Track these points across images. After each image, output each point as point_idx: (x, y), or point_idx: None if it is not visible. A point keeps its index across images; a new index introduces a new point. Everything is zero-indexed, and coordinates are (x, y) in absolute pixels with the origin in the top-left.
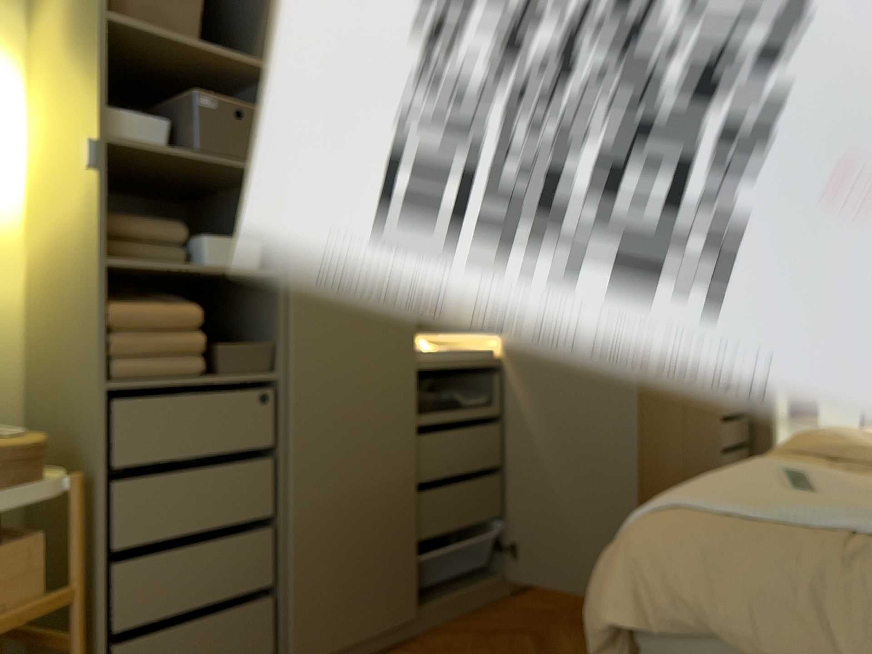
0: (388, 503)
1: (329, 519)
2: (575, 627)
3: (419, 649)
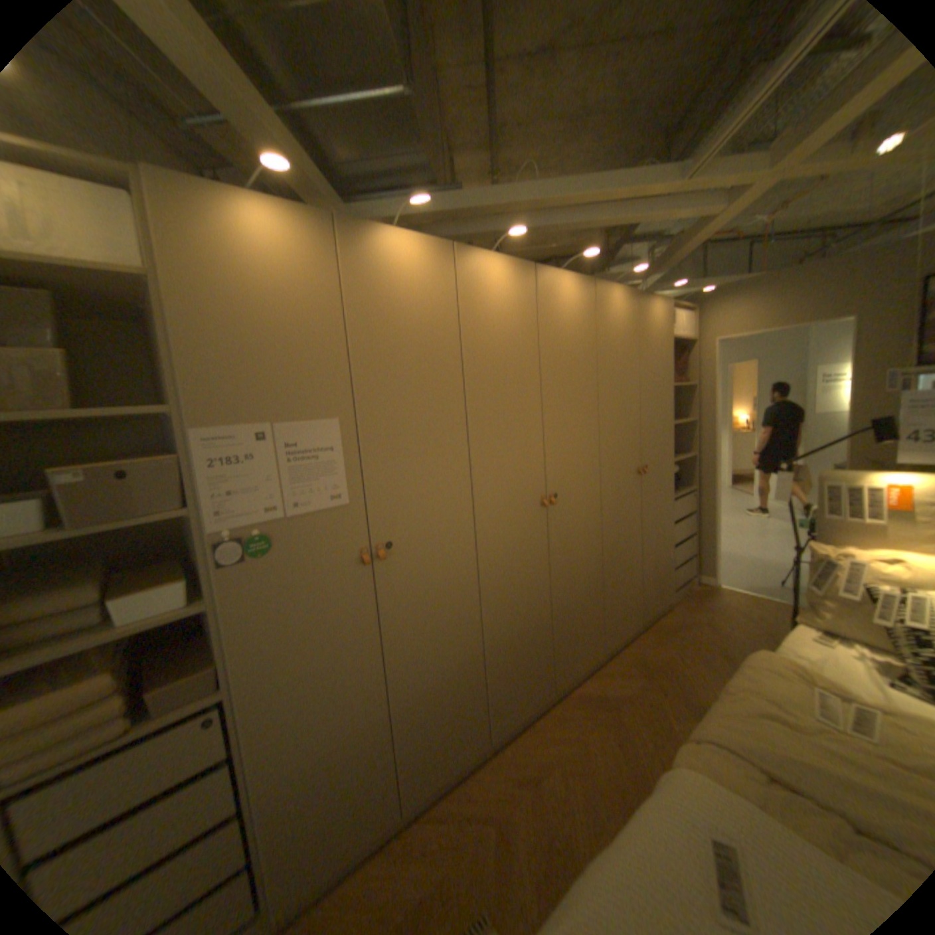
0: (360, 747)
1: (298, 787)
2: (533, 808)
3: (401, 844)
